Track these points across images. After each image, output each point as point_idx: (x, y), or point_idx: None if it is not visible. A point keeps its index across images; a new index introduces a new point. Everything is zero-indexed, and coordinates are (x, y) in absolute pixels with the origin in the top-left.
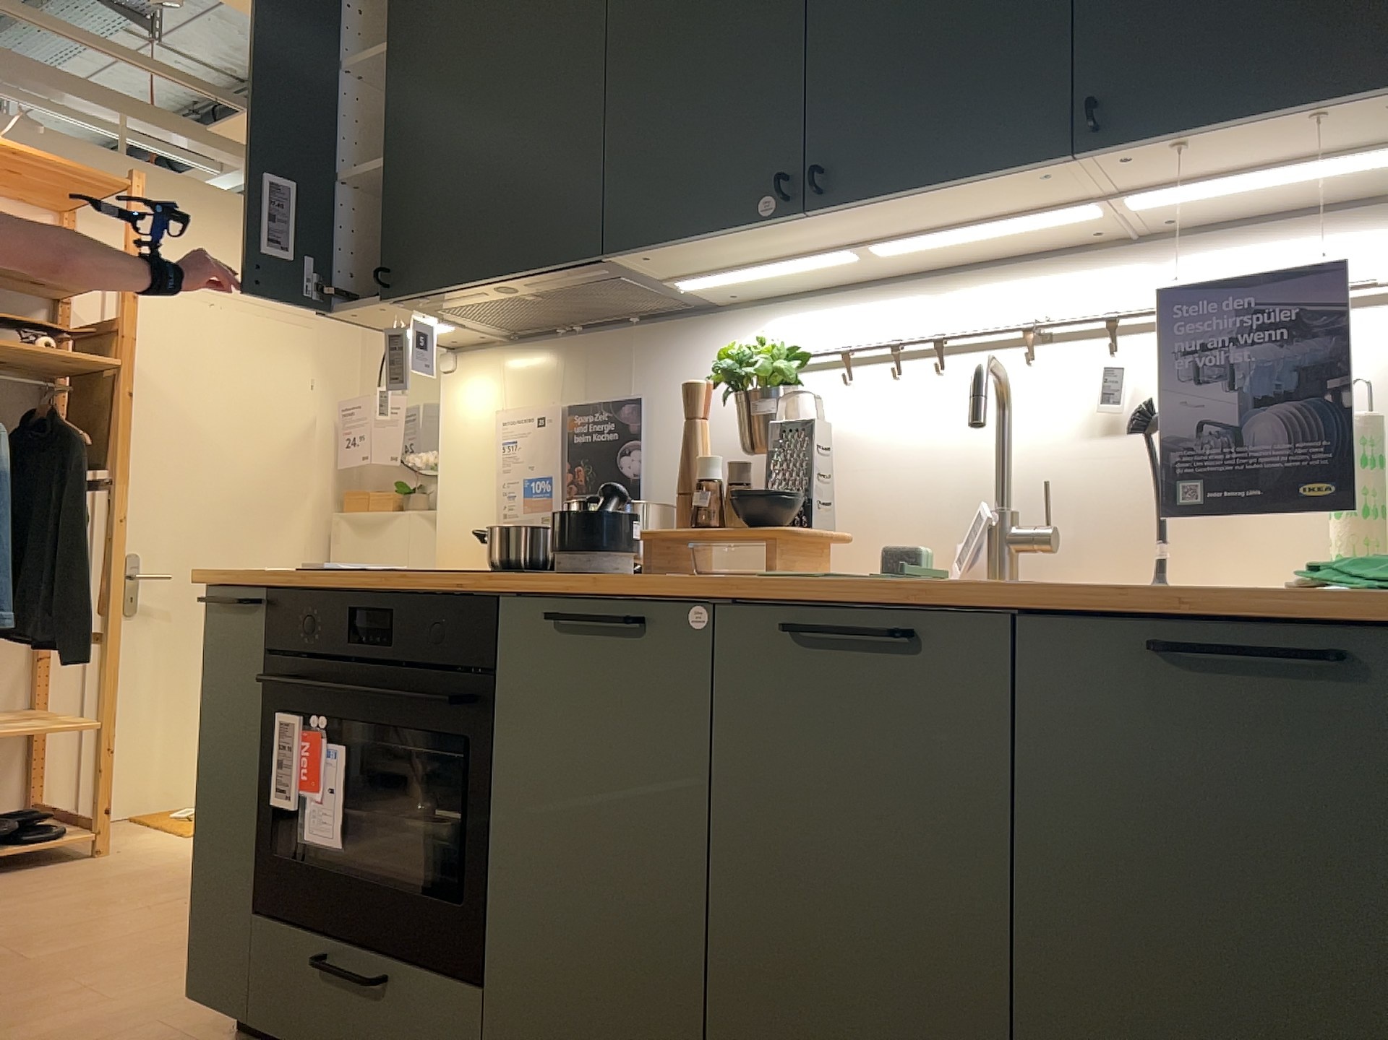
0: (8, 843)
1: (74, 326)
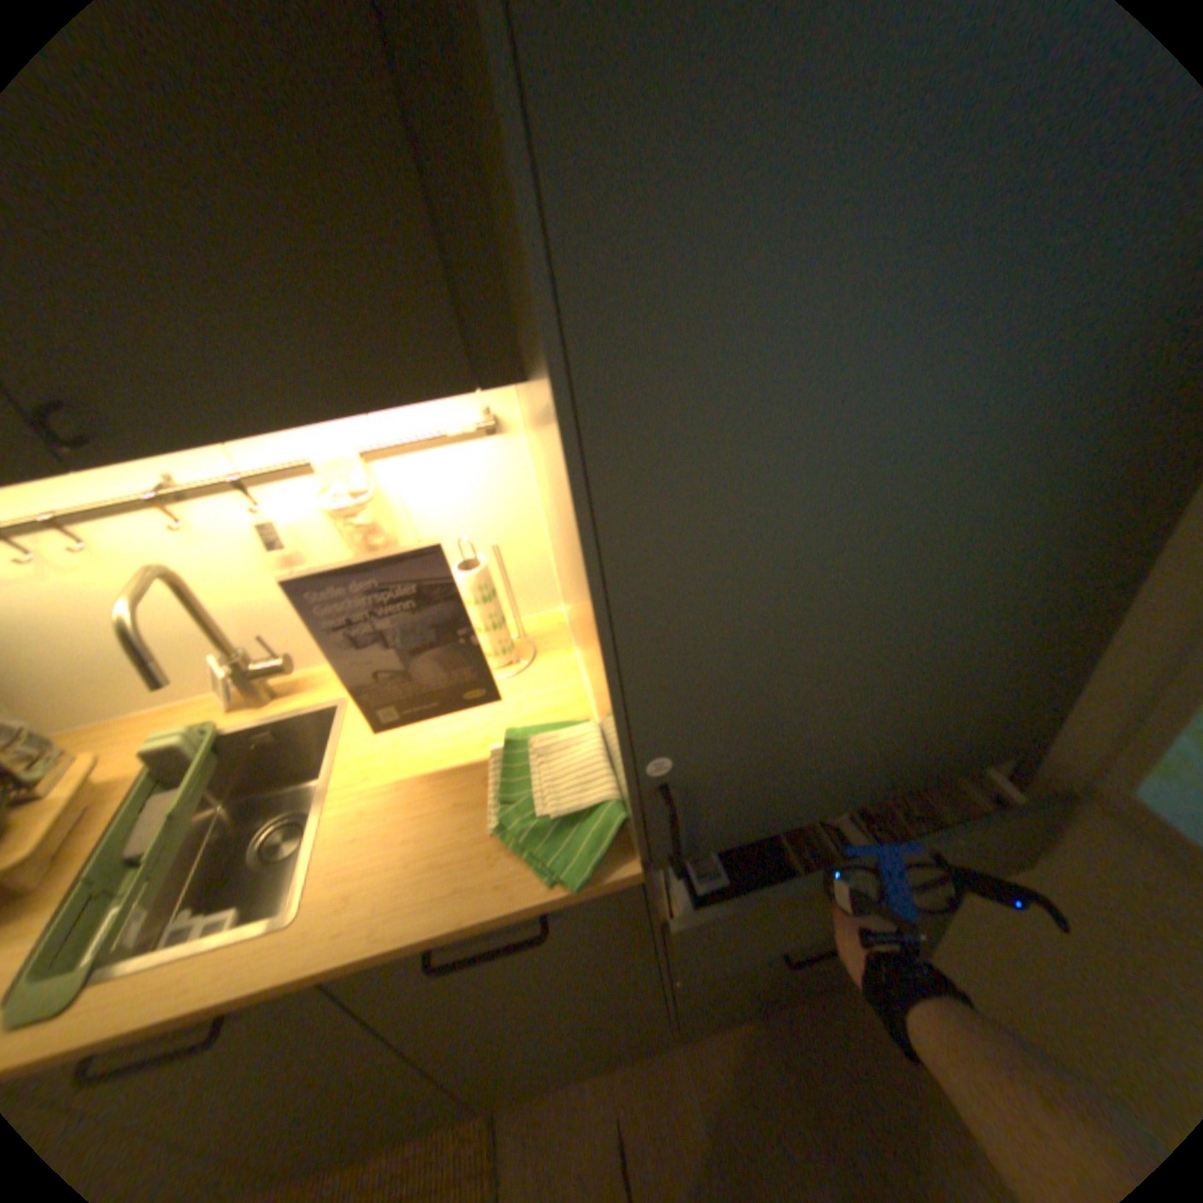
0: None
1: None
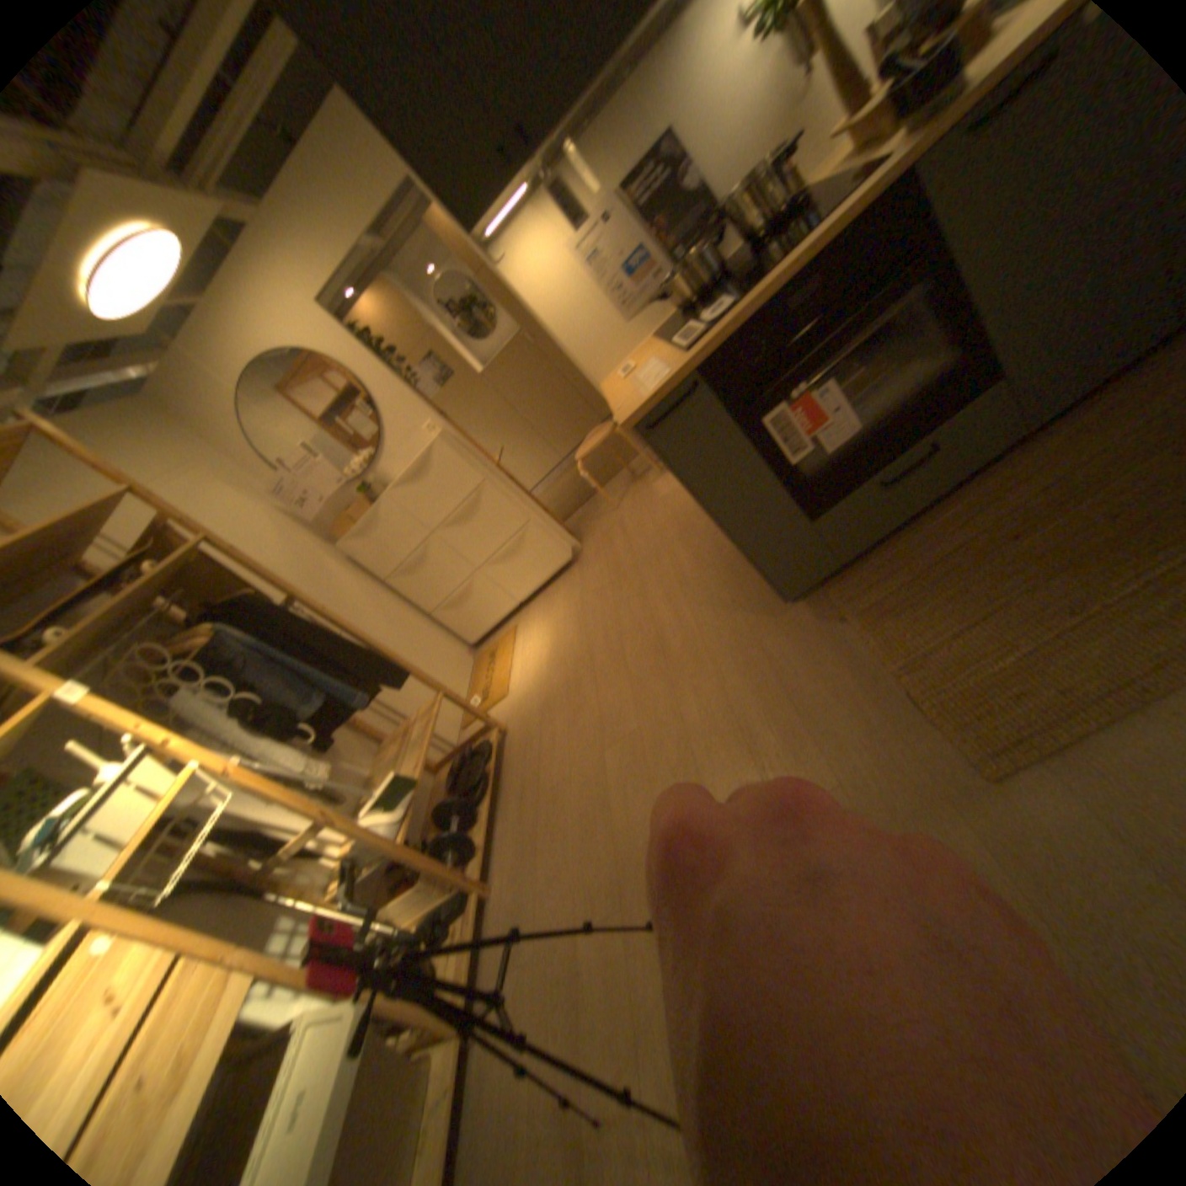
0: (483, 764)
1: (104, 567)
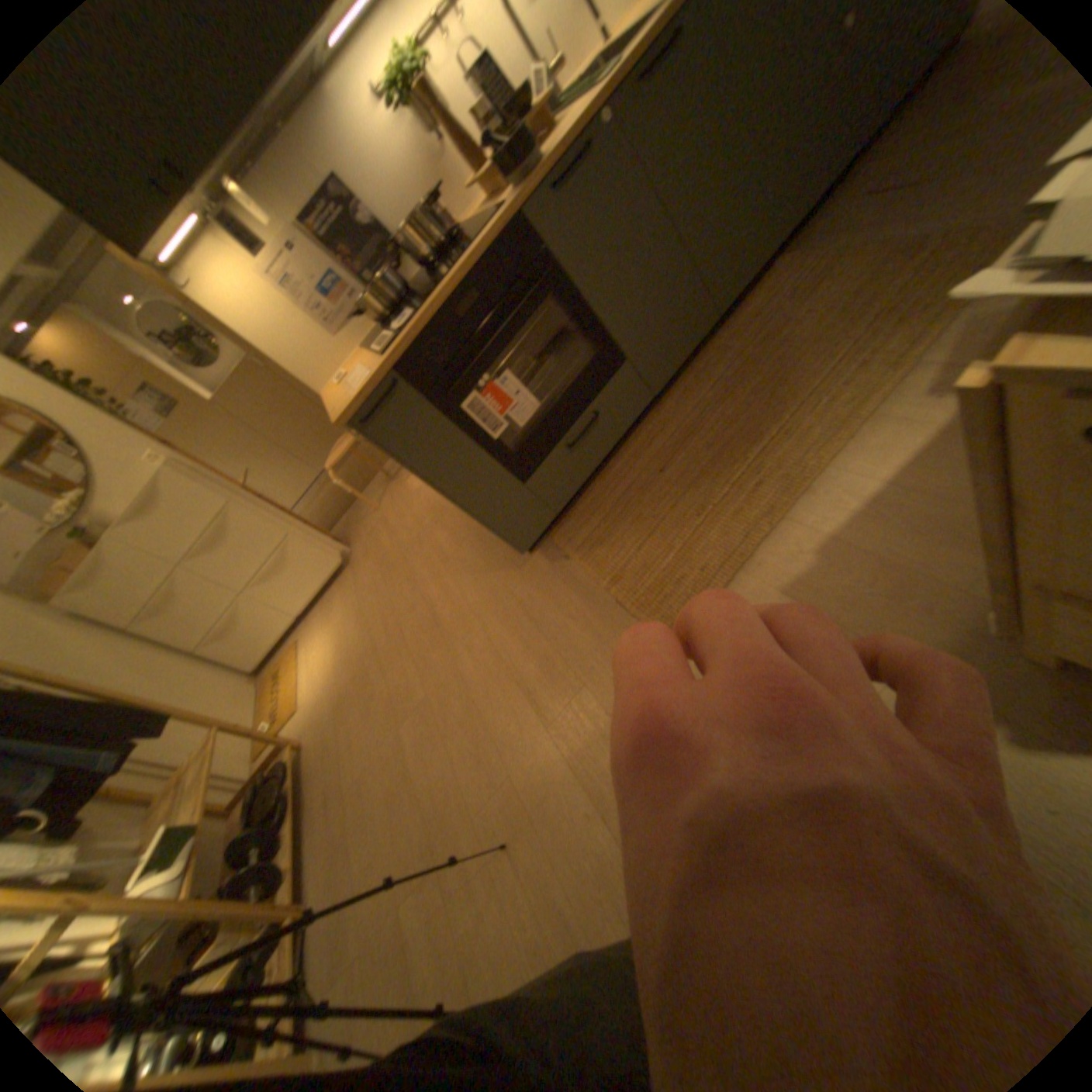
0: (279, 786)
1: None
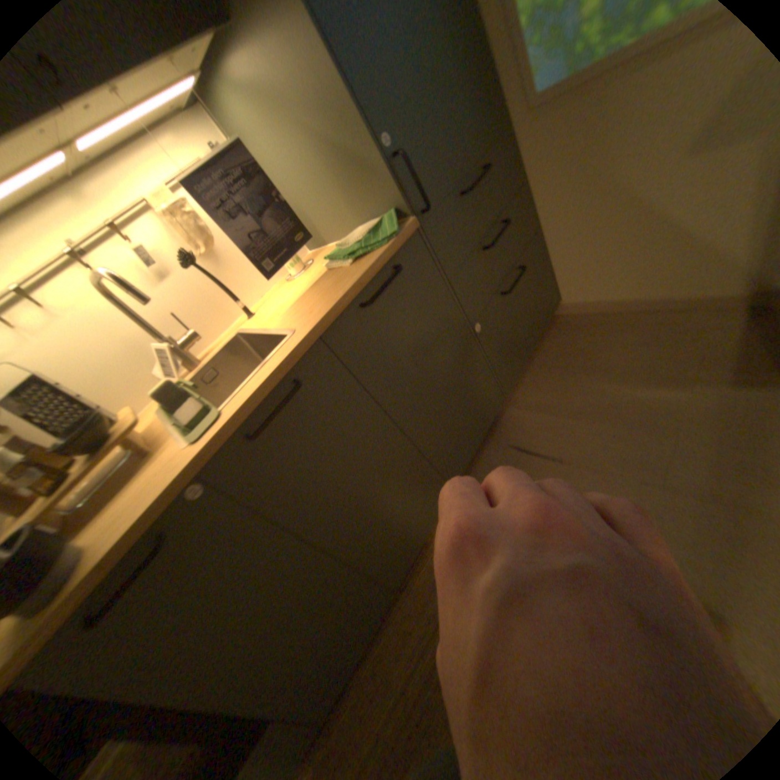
0: None
1: None
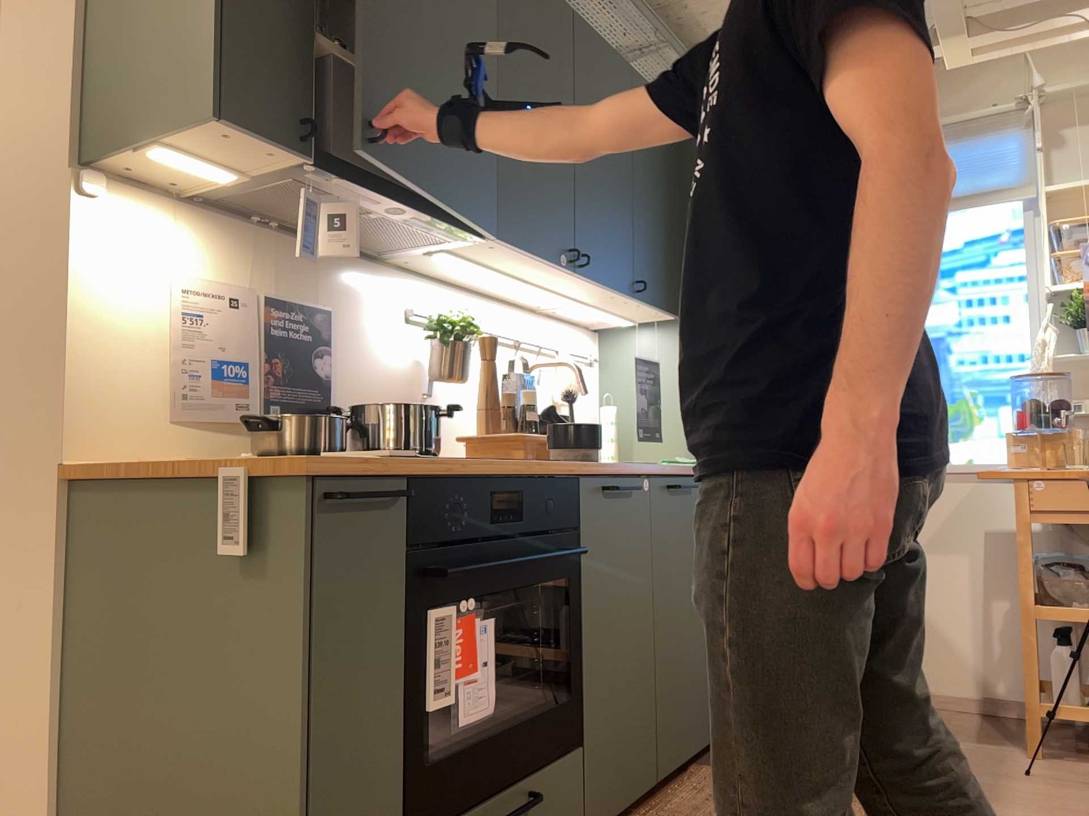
0: None
1: None
